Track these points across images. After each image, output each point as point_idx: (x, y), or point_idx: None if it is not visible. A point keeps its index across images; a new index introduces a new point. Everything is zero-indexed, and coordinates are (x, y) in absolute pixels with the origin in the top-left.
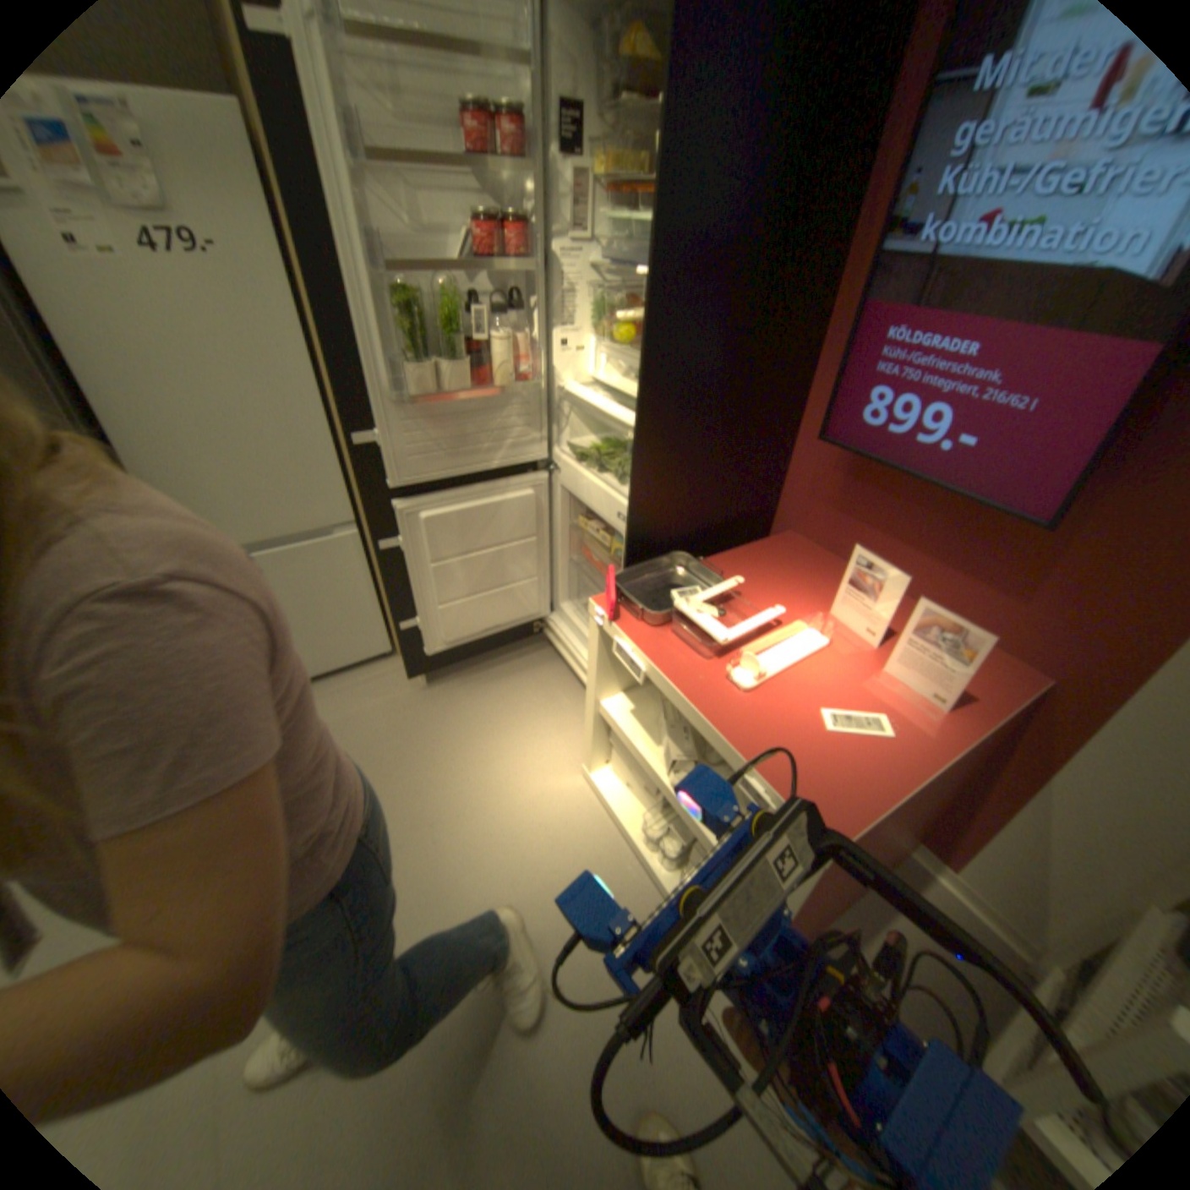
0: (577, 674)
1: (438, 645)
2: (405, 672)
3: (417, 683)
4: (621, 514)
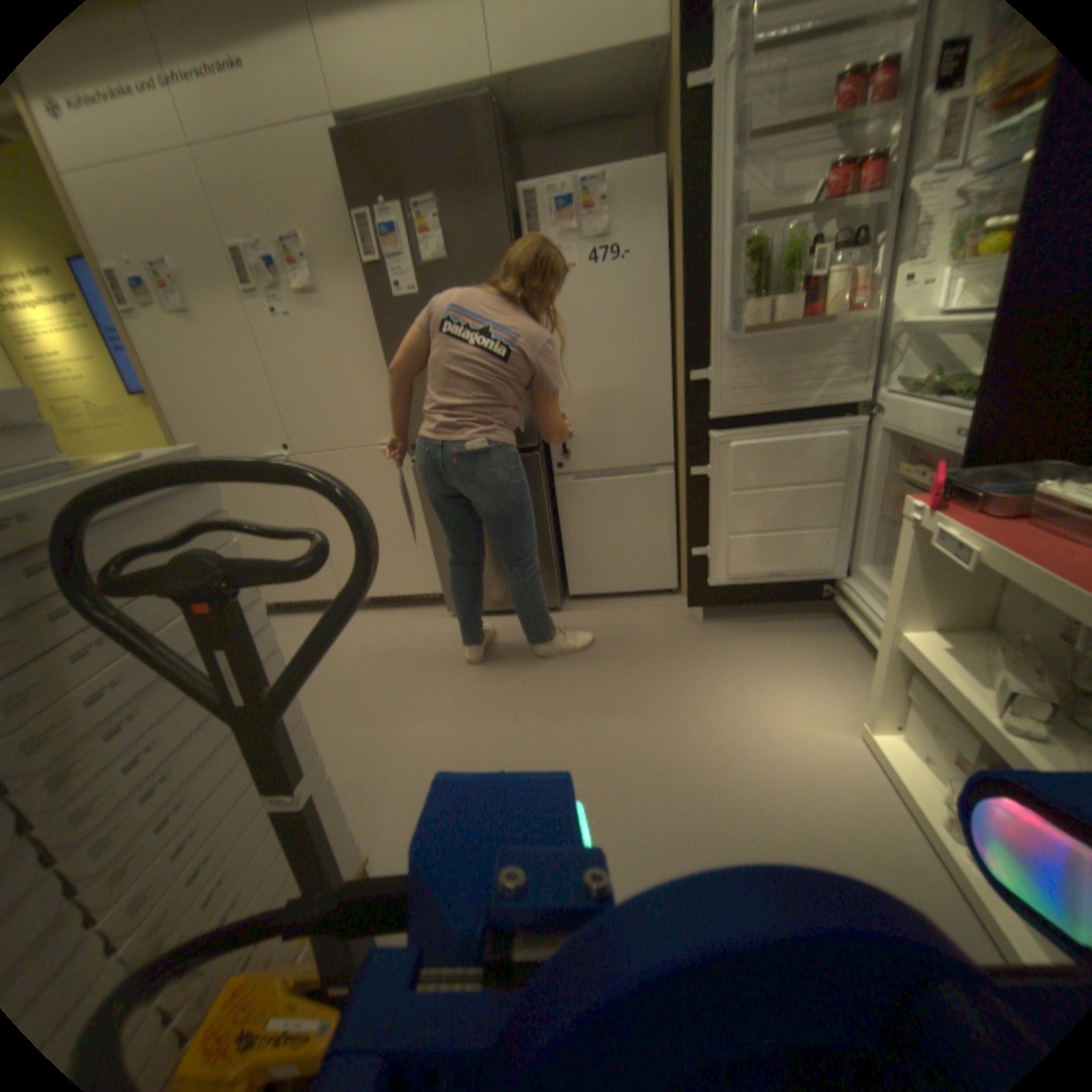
0: (872, 641)
1: (722, 577)
2: (685, 607)
3: (694, 616)
4: (963, 425)
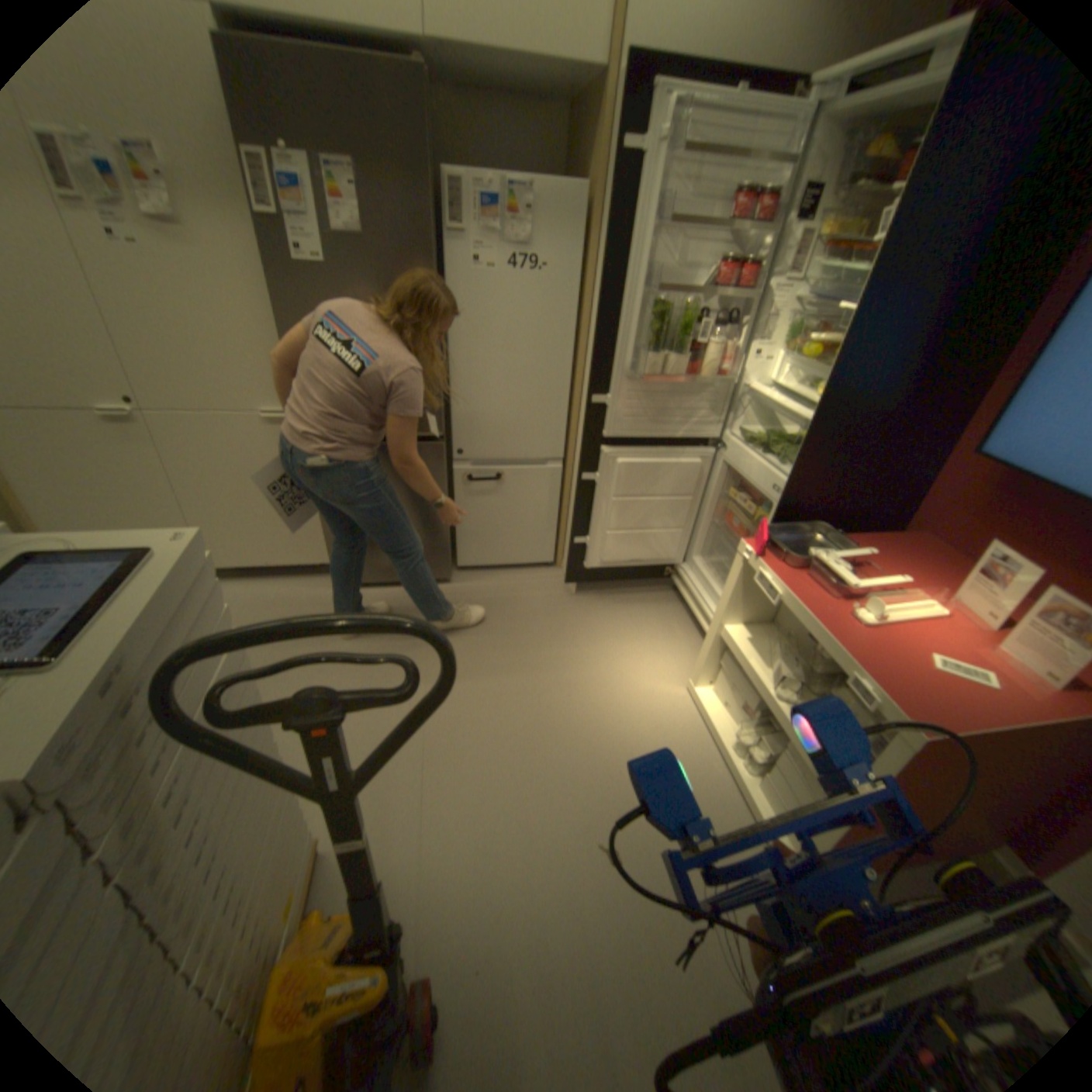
0: (696, 615)
1: (596, 562)
2: (560, 580)
3: (569, 589)
4: (778, 485)
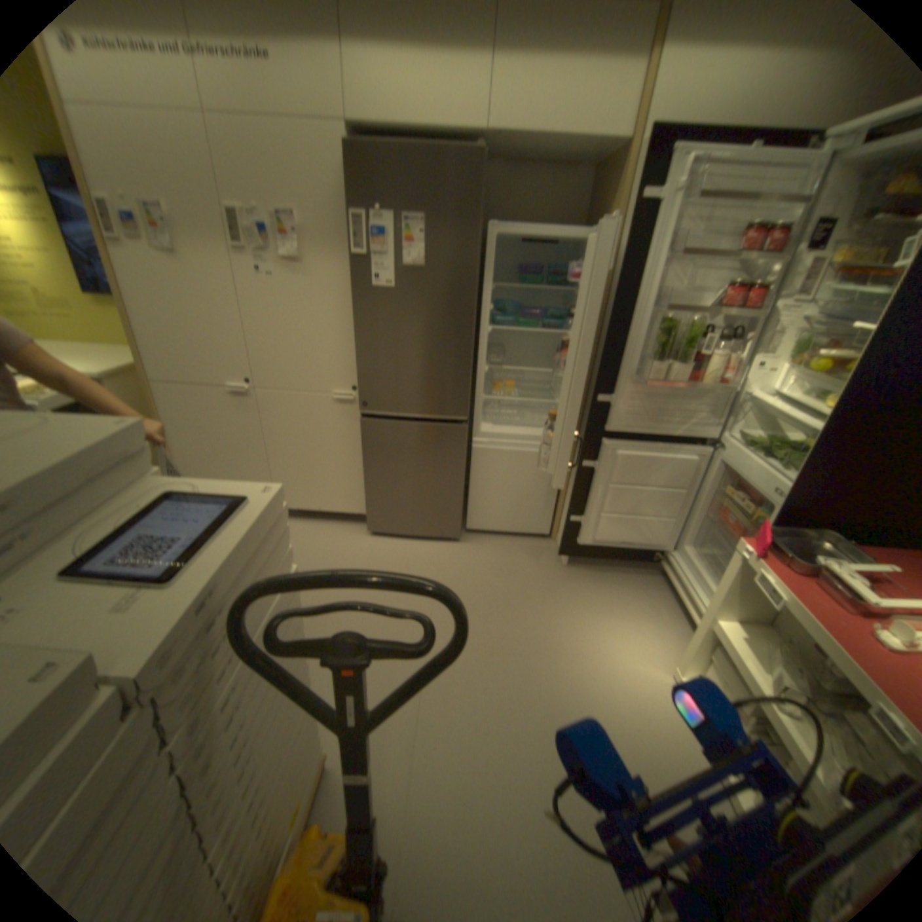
0: (686, 603)
1: (589, 540)
2: (554, 551)
3: (561, 561)
4: (781, 489)
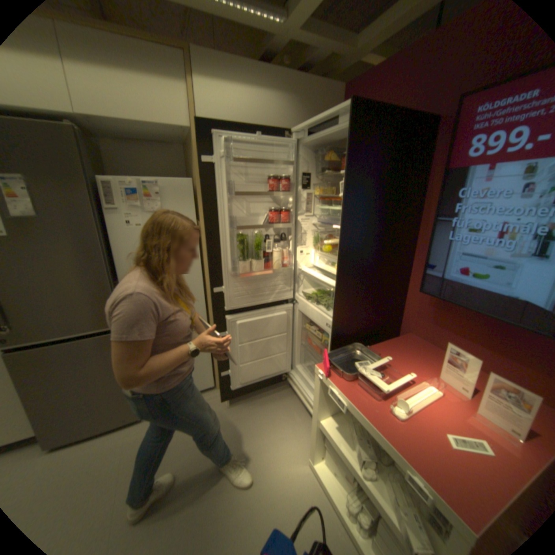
0: (305, 404)
1: (238, 385)
2: (219, 398)
3: (225, 405)
4: (328, 324)
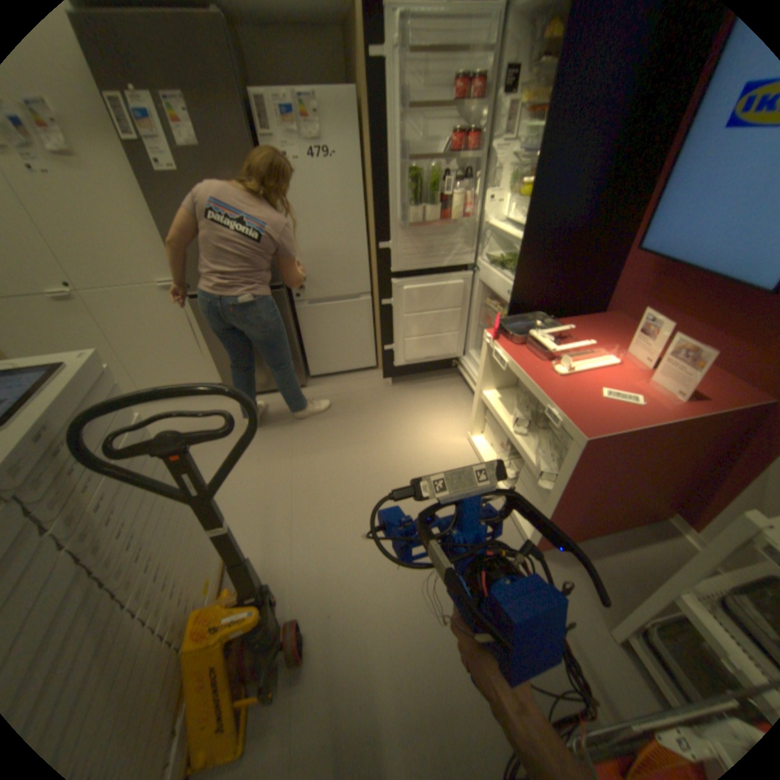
0: (474, 390)
1: (402, 362)
2: (382, 378)
3: (387, 383)
4: (511, 290)
